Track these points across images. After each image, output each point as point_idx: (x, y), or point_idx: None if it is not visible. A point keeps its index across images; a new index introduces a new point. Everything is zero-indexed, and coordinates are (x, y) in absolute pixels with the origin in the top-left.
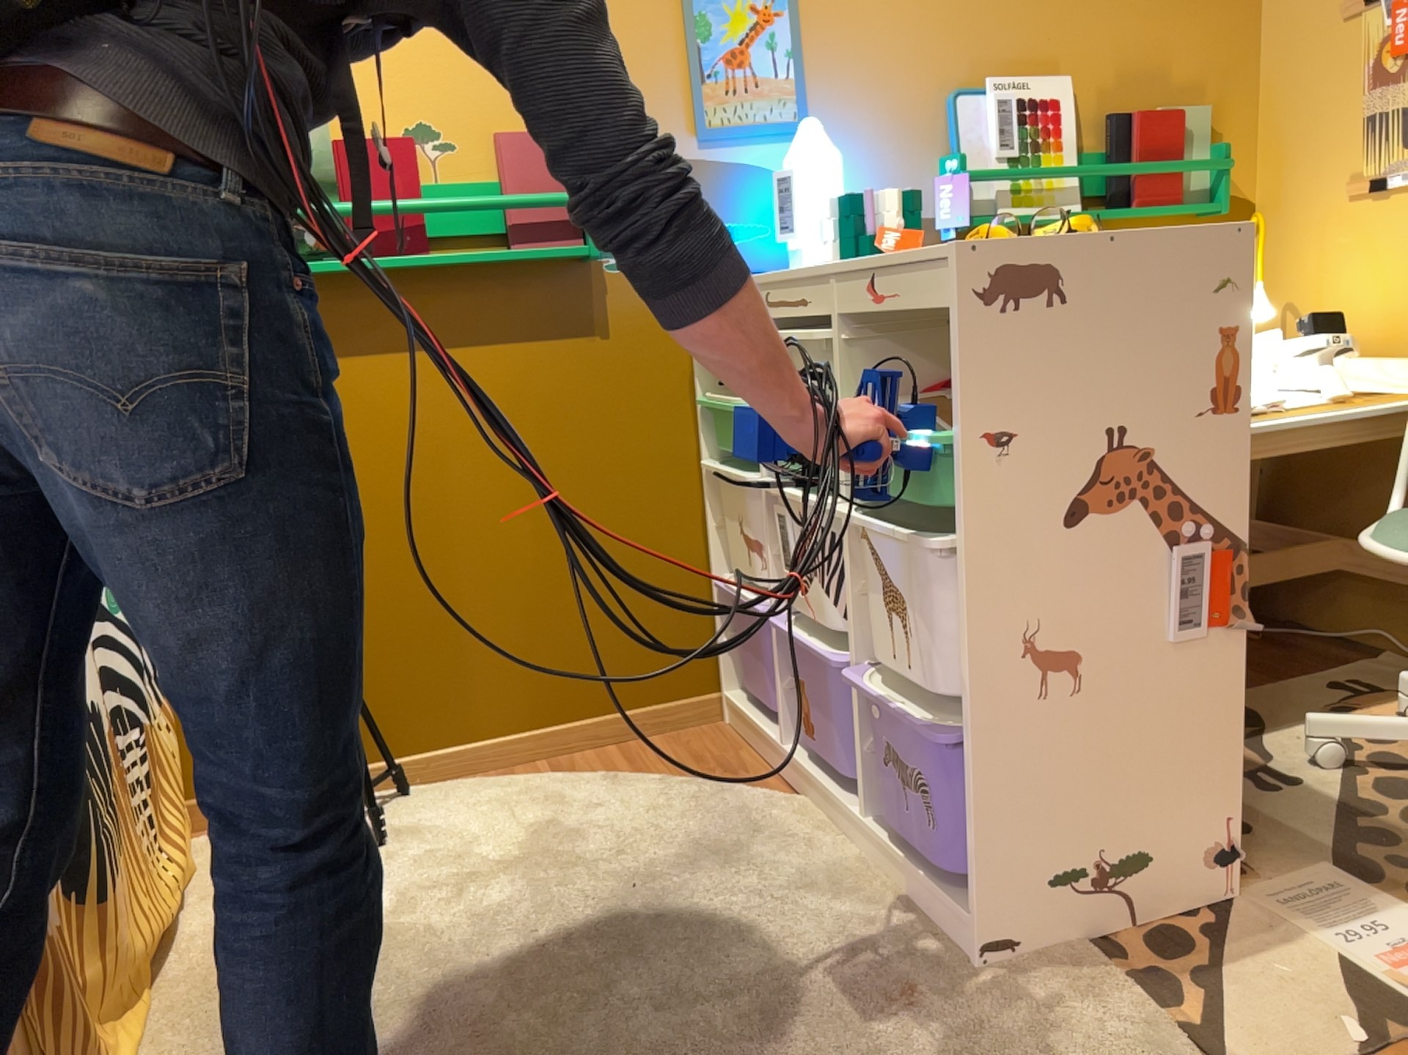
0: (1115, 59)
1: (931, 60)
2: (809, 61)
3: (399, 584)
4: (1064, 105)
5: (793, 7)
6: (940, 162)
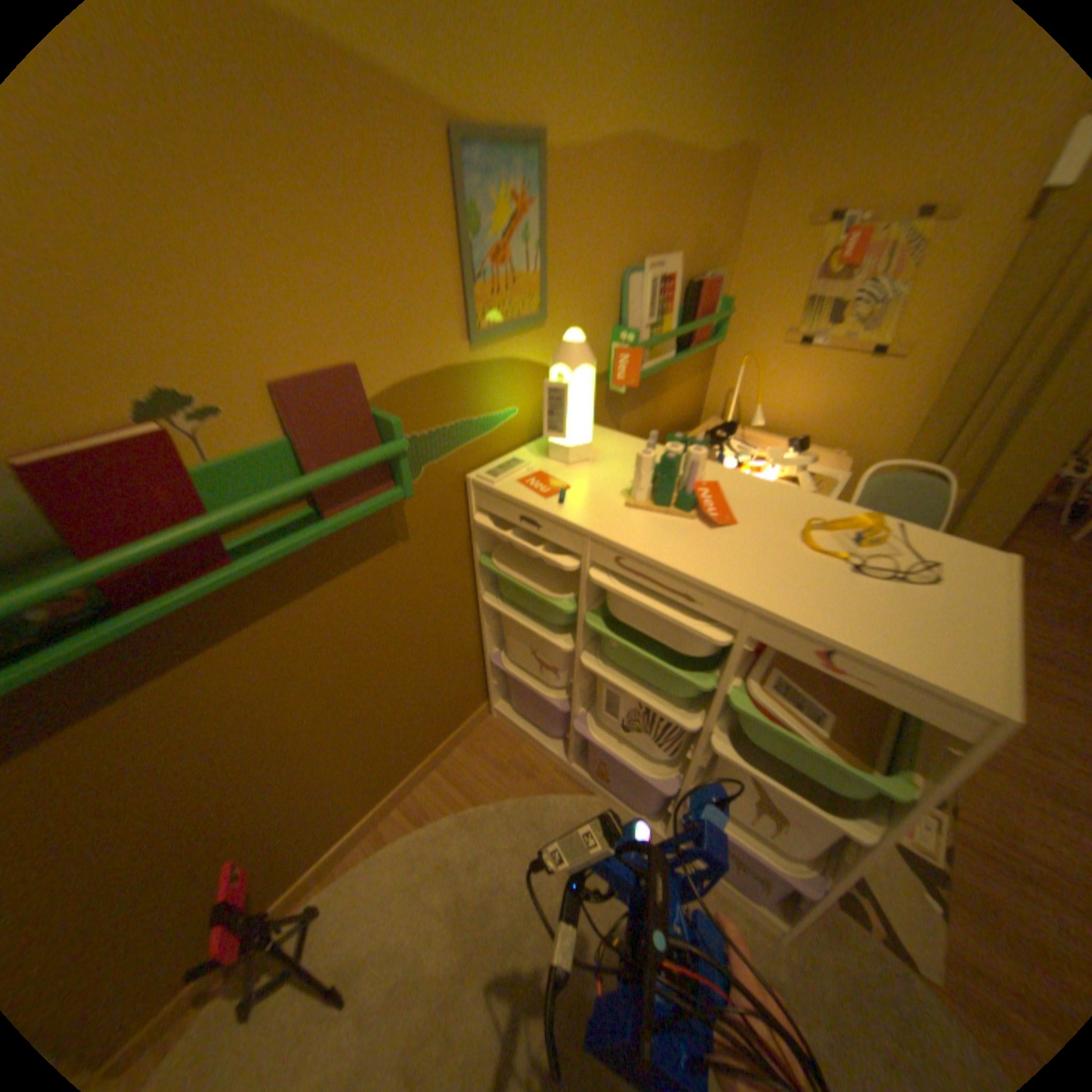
0: (699, 232)
1: (620, 239)
2: (551, 247)
3: (265, 804)
4: (680, 275)
5: (545, 188)
6: (616, 328)
